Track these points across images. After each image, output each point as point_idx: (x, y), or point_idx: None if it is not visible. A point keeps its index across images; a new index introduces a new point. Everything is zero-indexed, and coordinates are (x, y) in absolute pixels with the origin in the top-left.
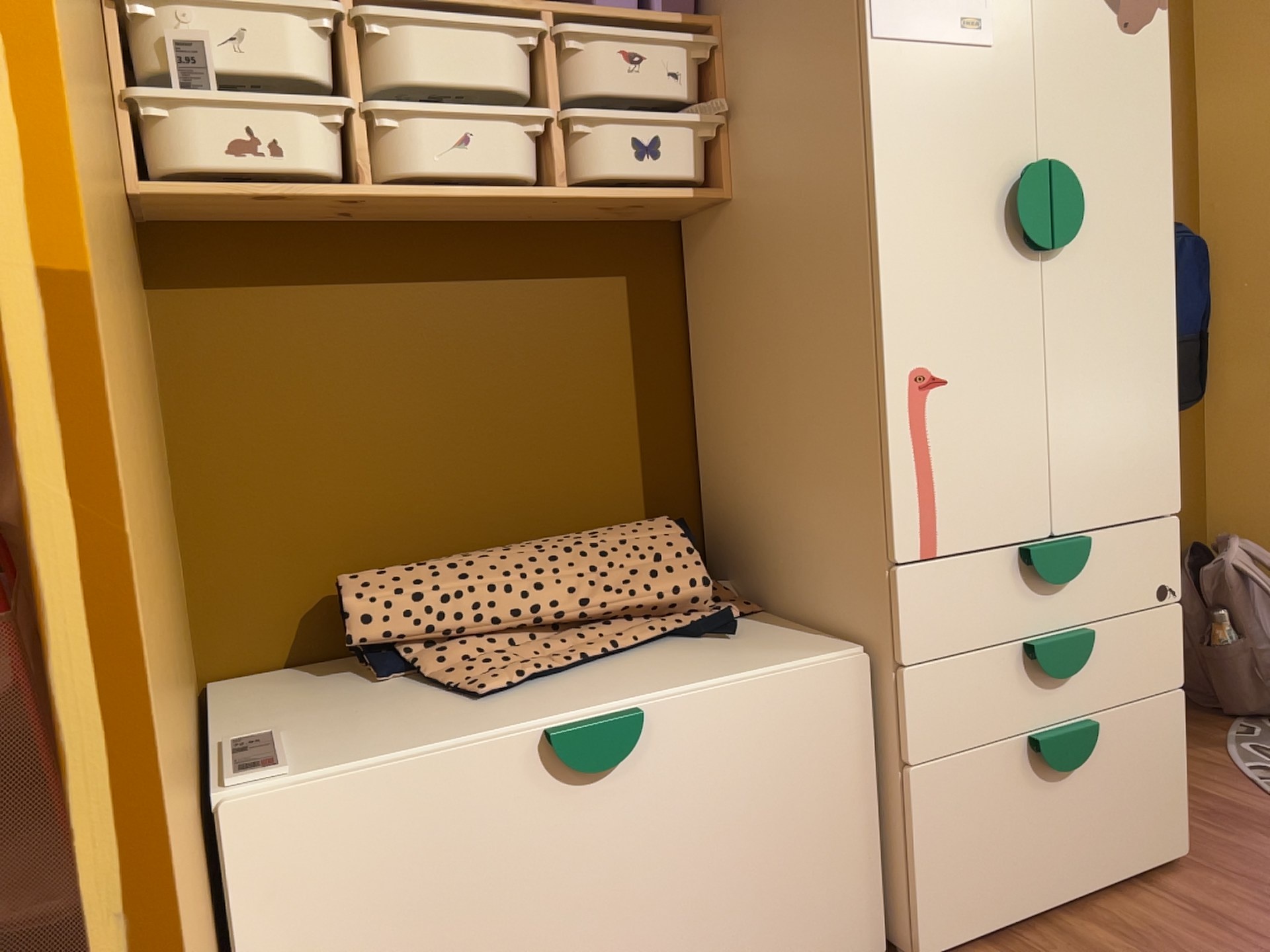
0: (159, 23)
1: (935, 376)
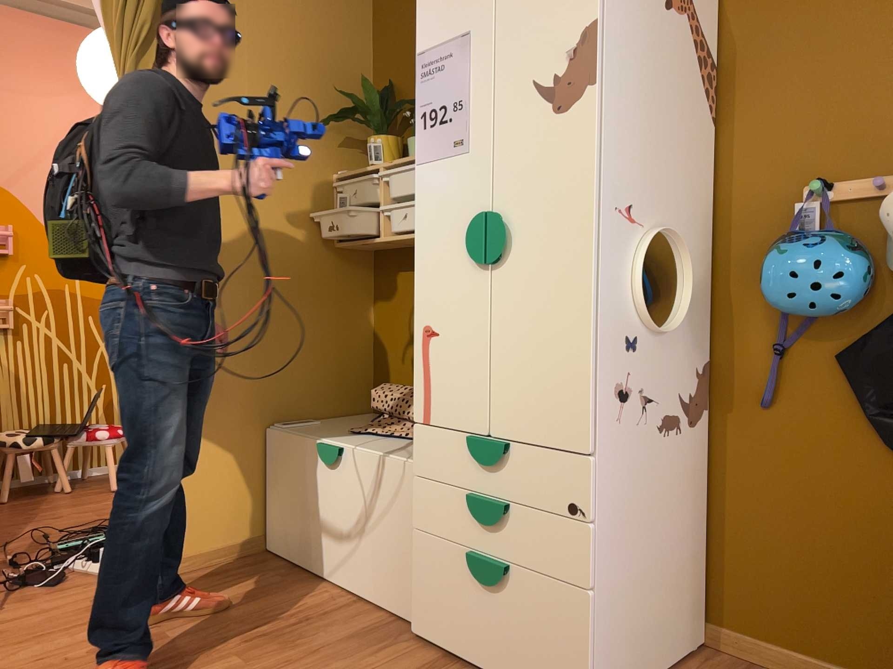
0: (342, 190)
1: (432, 330)
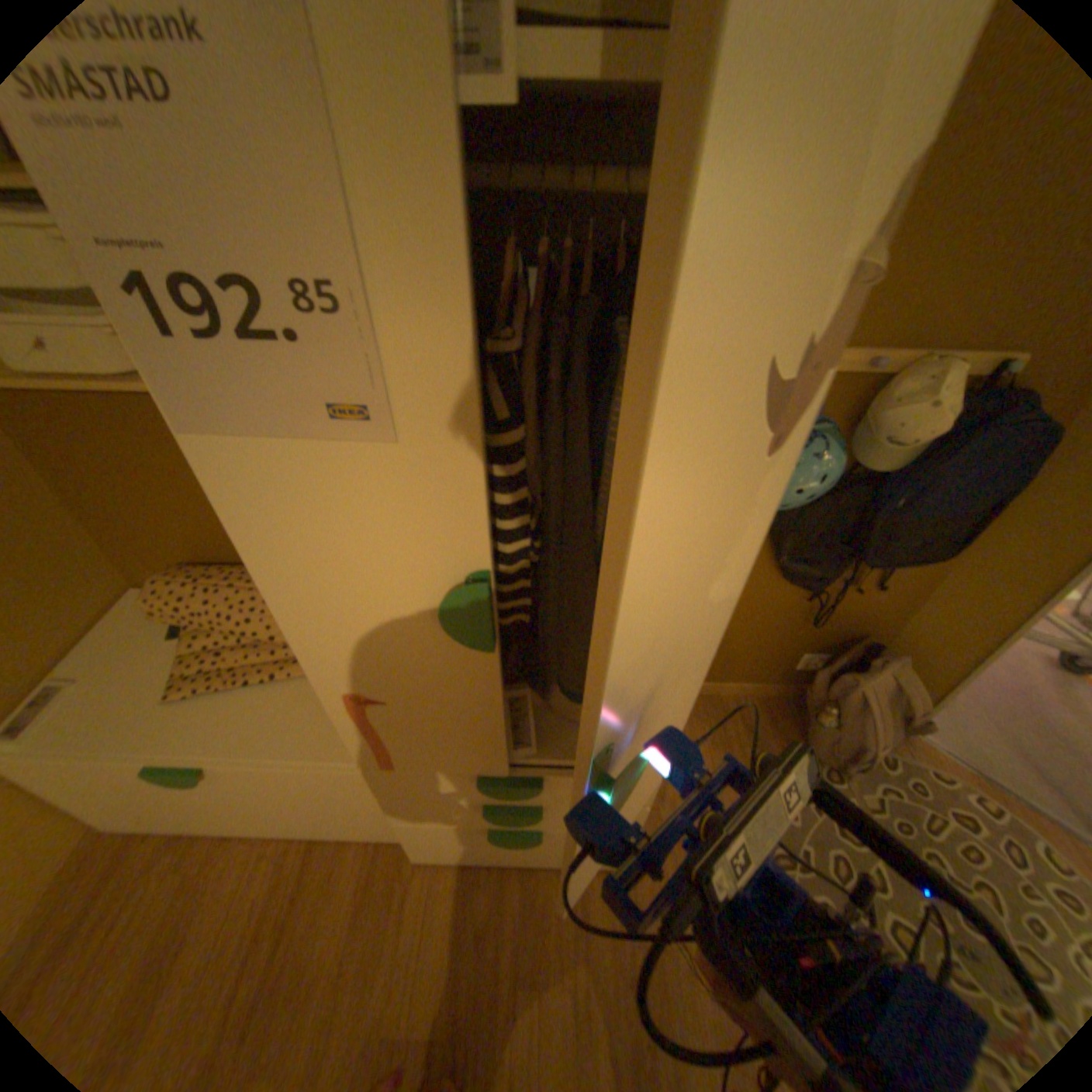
0: None
1: (369, 700)
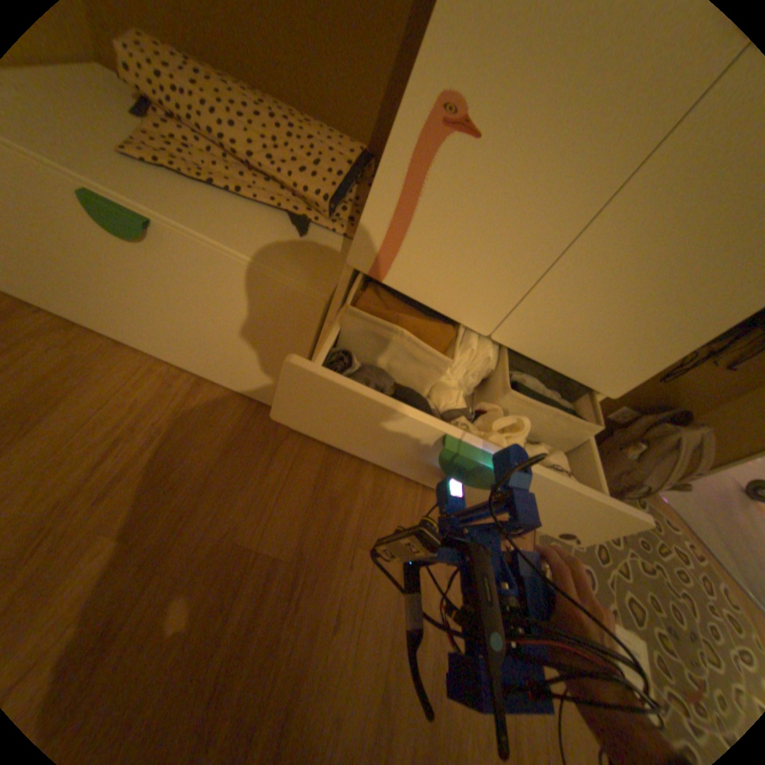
0: None
1: (468, 114)
